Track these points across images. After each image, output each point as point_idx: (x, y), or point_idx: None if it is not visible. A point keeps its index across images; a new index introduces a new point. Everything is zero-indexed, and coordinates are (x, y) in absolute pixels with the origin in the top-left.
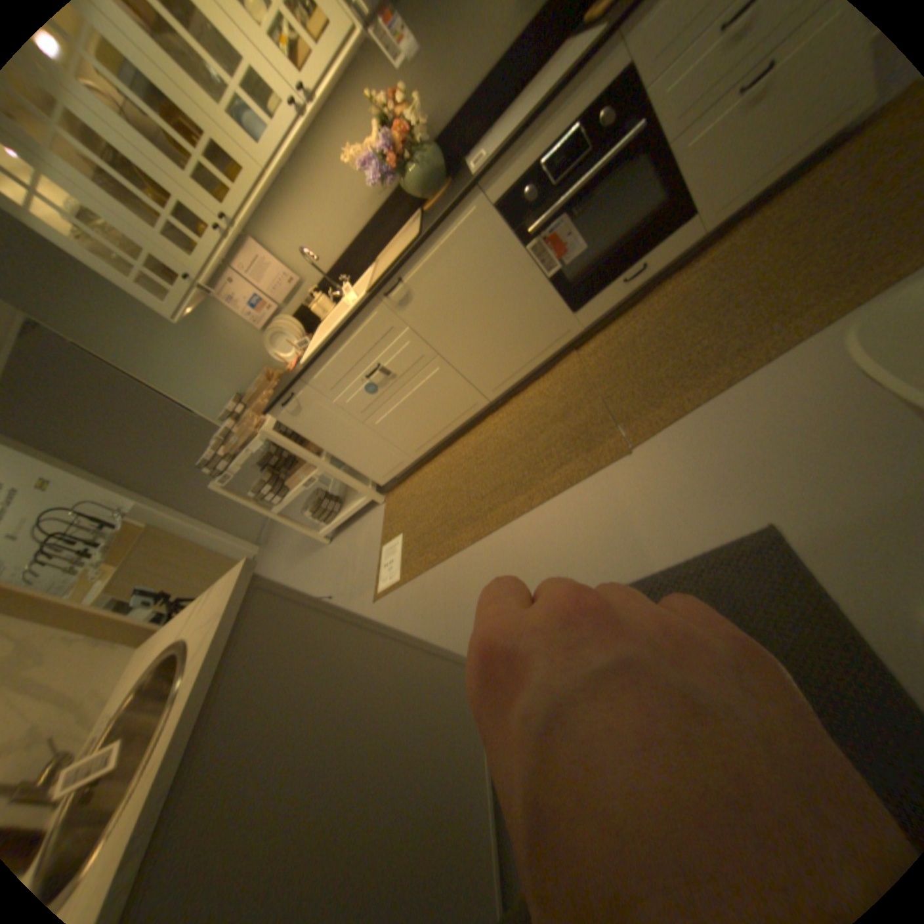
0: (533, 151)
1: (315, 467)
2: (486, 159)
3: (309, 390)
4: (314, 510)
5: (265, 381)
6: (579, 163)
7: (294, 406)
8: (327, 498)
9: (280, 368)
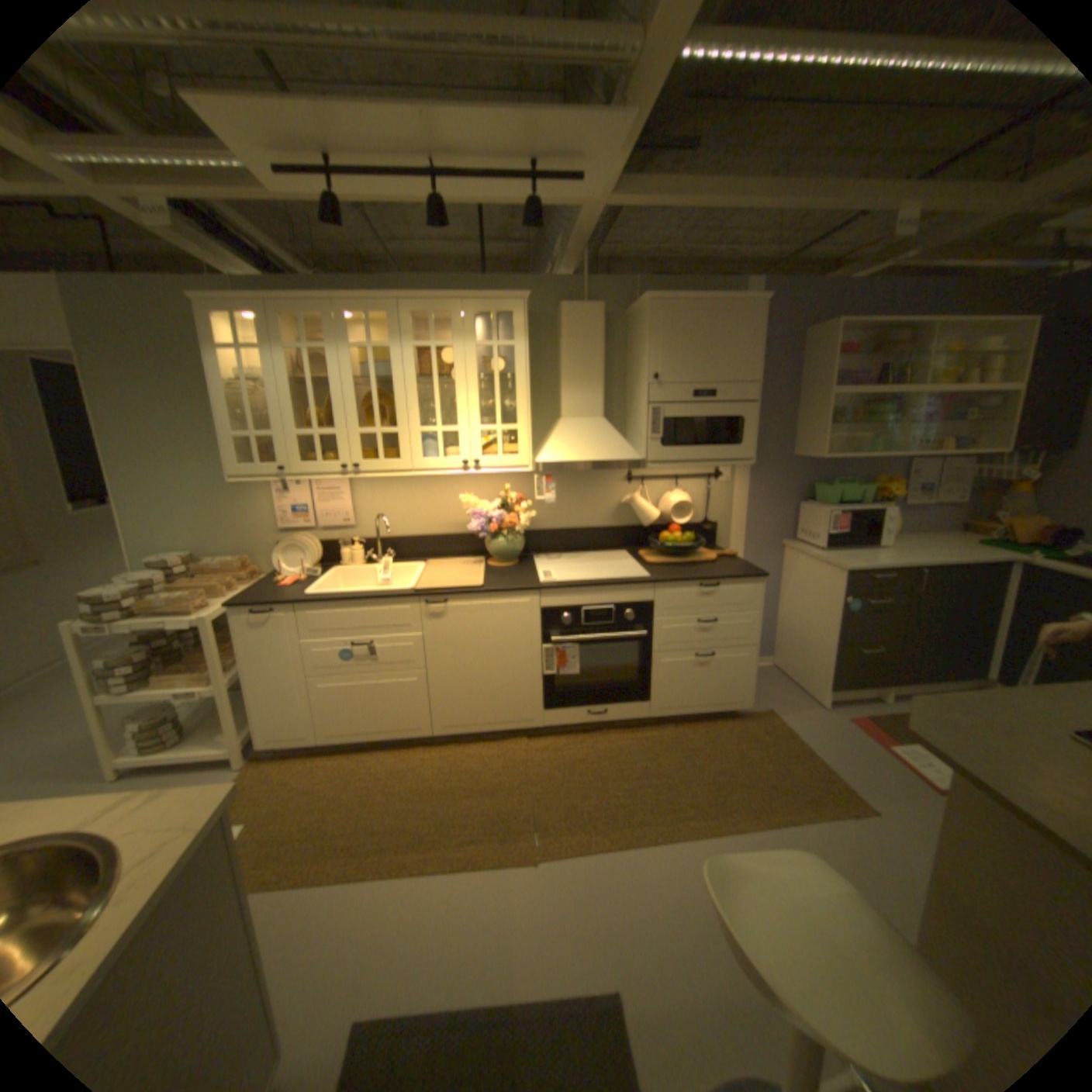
0: (581, 600)
1: (205, 685)
2: (553, 582)
3: (288, 618)
4: (142, 729)
5: (235, 567)
6: (601, 626)
7: (258, 620)
8: (170, 724)
9: (257, 565)
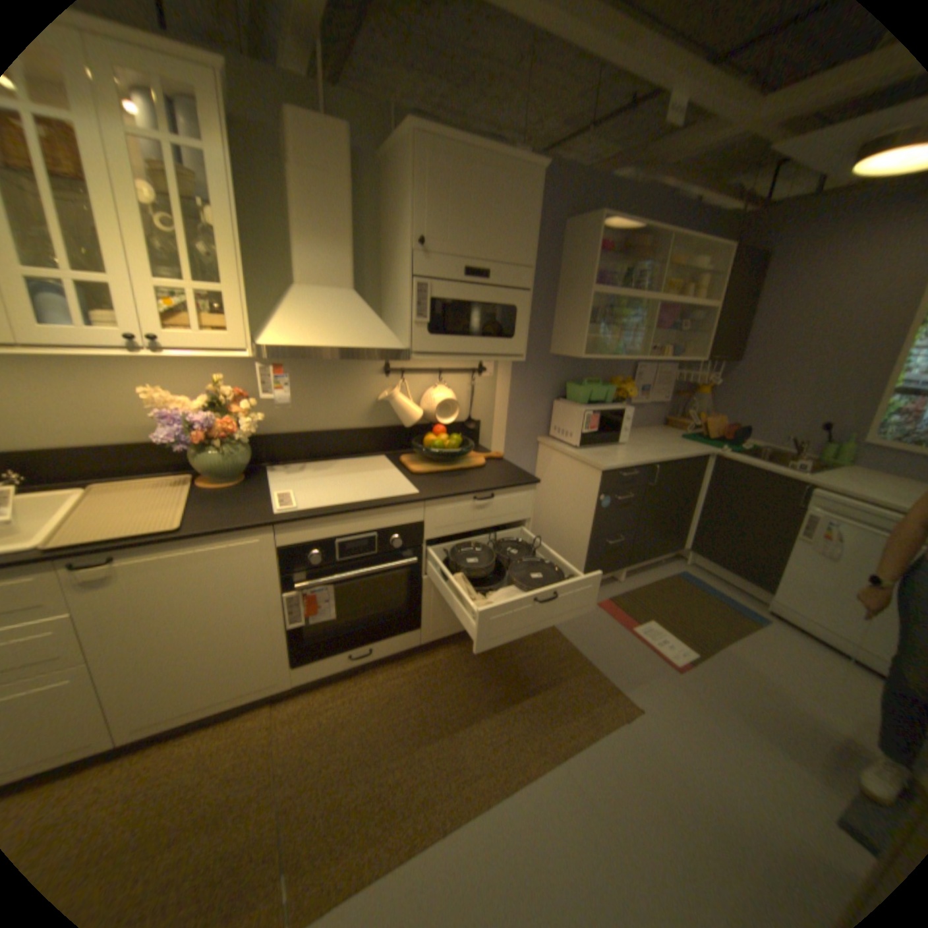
0: (334, 531)
1: None
2: (293, 511)
3: None
4: None
5: None
6: (362, 557)
7: None
8: None
9: None
